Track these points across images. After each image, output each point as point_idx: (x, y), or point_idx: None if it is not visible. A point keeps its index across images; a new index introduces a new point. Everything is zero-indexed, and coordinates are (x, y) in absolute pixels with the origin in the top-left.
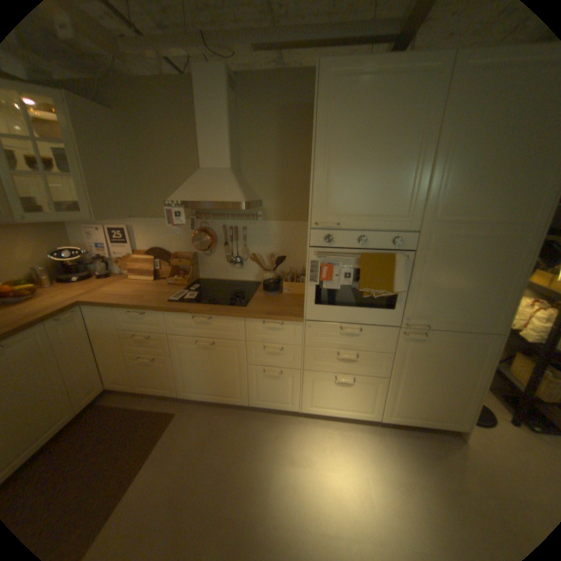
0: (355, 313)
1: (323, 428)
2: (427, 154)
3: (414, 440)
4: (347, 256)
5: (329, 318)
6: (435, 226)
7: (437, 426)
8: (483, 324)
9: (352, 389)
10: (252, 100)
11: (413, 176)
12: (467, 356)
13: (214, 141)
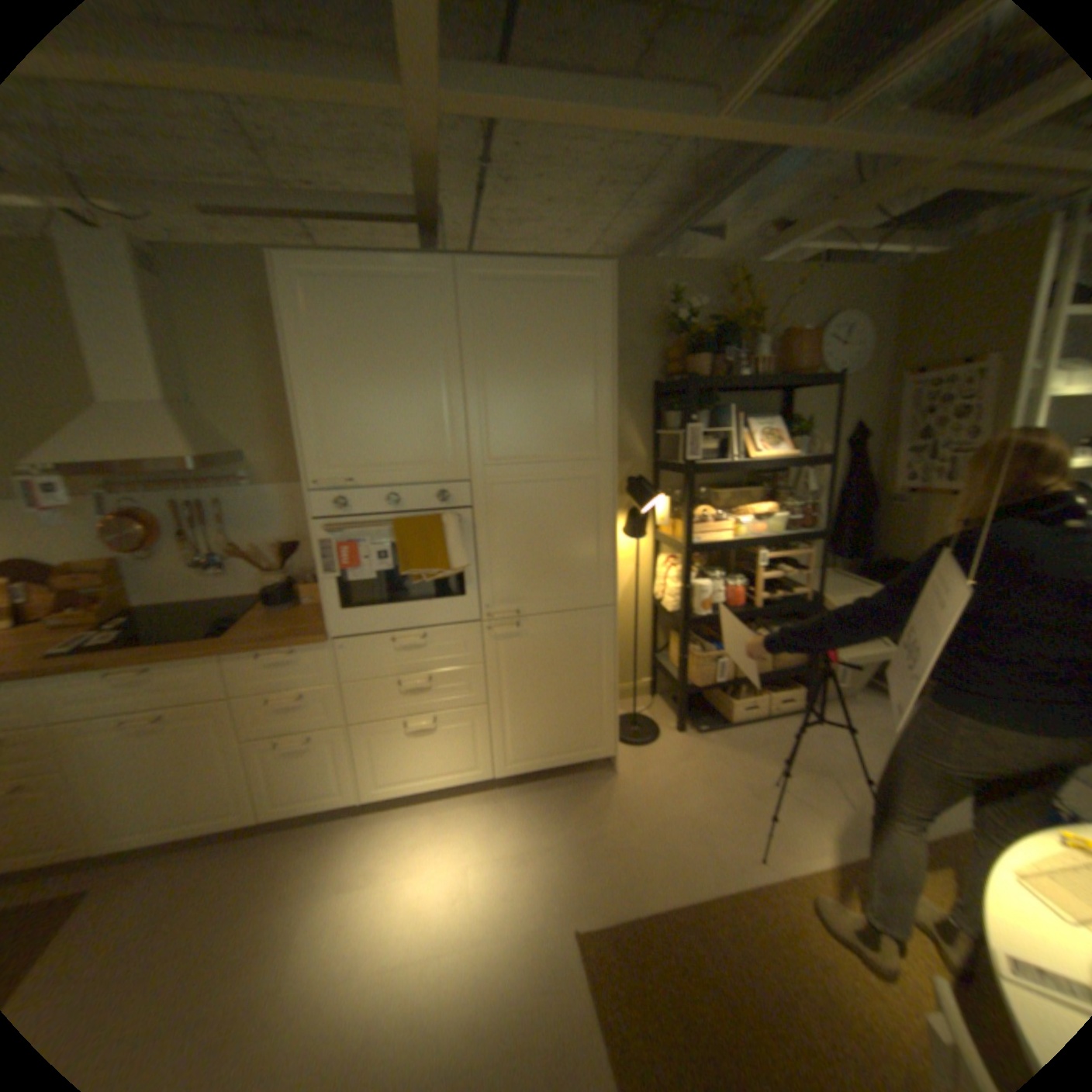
0: (409, 613)
1: (402, 821)
2: (453, 380)
3: (545, 793)
4: (373, 526)
5: (371, 629)
6: (487, 473)
7: (572, 760)
8: (584, 595)
9: (436, 737)
10: (196, 290)
11: (441, 408)
12: (579, 645)
13: (123, 358)
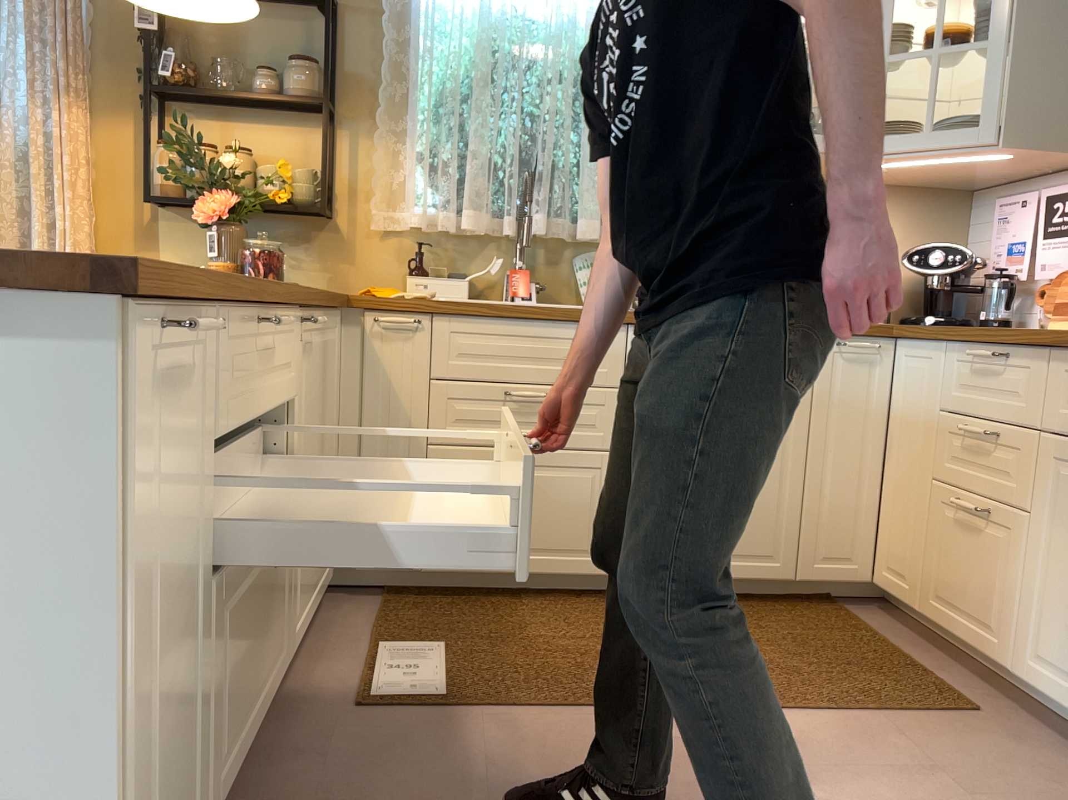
0: None
1: None
2: None
3: None
4: None
5: None
6: None
7: None
8: None
9: None
10: None
11: None
12: None
13: None
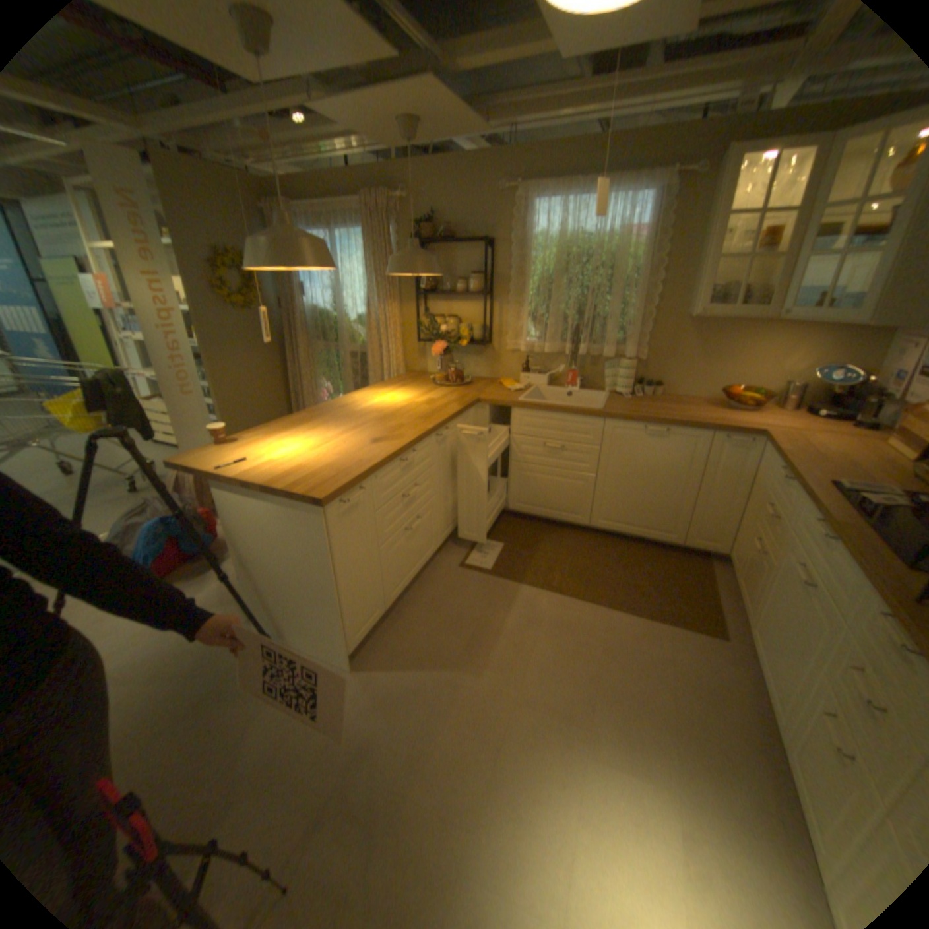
0: None
1: None
2: None
3: None
4: None
5: None
6: None
7: None
8: None
9: None
10: None
11: None
12: None
13: None
